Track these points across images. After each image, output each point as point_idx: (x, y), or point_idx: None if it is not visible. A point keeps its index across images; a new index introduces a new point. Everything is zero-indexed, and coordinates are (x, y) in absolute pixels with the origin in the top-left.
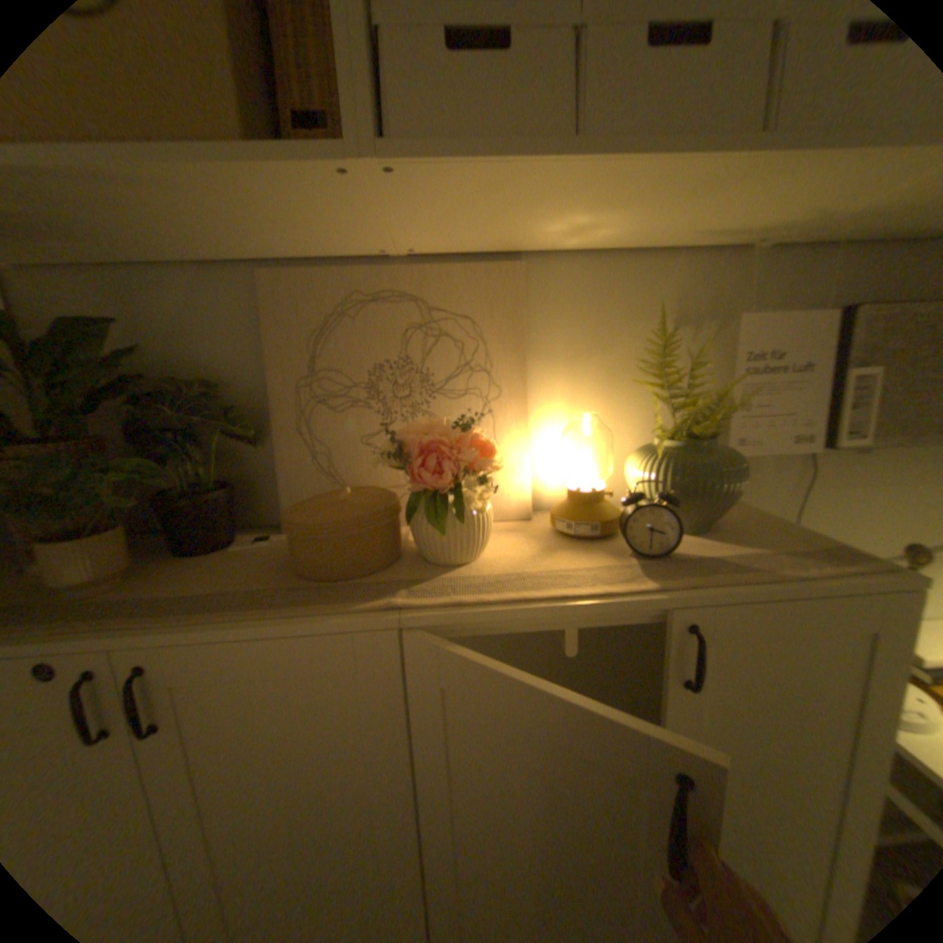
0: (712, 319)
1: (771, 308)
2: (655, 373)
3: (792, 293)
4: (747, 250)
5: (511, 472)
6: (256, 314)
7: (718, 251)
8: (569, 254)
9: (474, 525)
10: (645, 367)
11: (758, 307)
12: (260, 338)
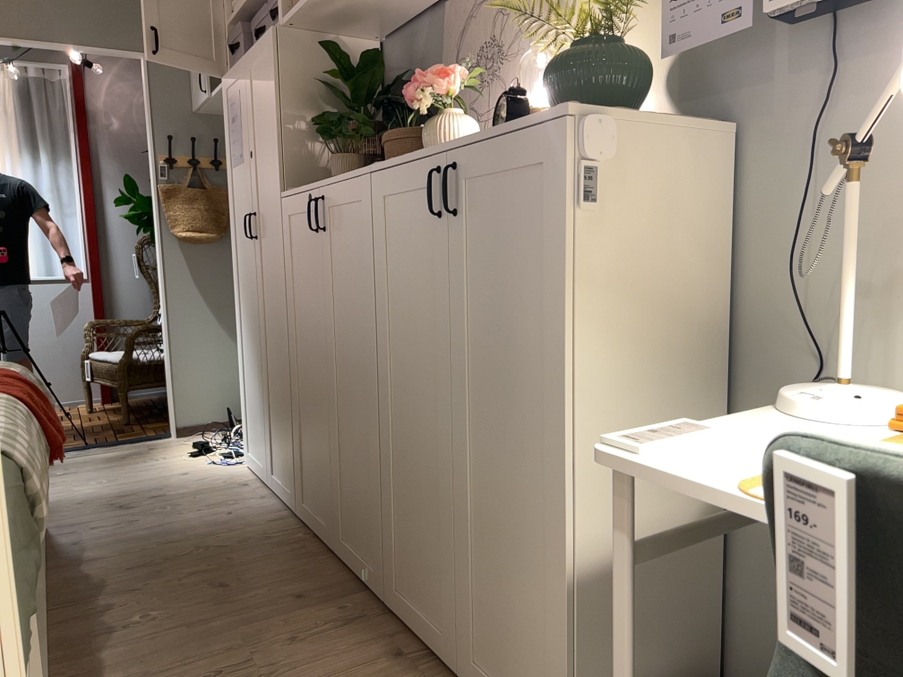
0: None
1: None
2: None
3: None
4: None
5: None
6: (448, 33)
7: None
8: None
9: (437, 131)
10: None
11: None
12: (448, 50)
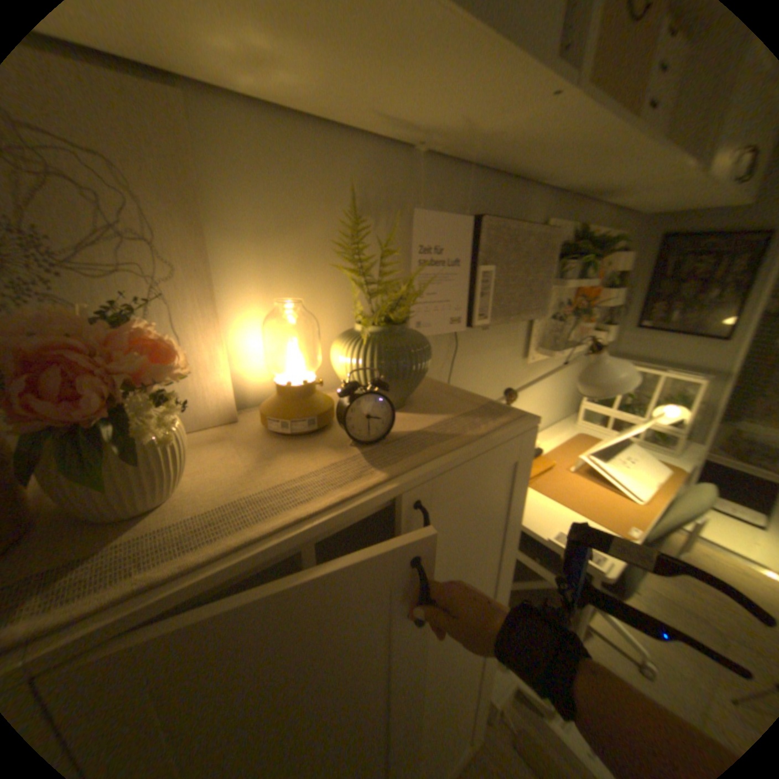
0: (387, 211)
1: (427, 209)
2: (350, 257)
3: (439, 198)
4: (409, 150)
5: (202, 370)
6: None
7: (388, 144)
8: (242, 99)
9: (157, 456)
10: (338, 251)
11: (420, 205)
12: None
